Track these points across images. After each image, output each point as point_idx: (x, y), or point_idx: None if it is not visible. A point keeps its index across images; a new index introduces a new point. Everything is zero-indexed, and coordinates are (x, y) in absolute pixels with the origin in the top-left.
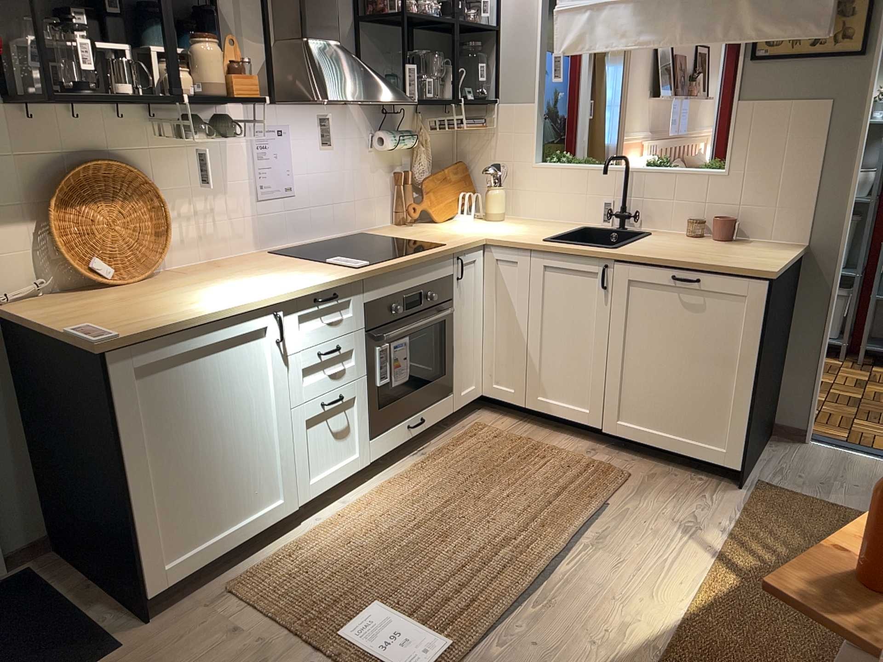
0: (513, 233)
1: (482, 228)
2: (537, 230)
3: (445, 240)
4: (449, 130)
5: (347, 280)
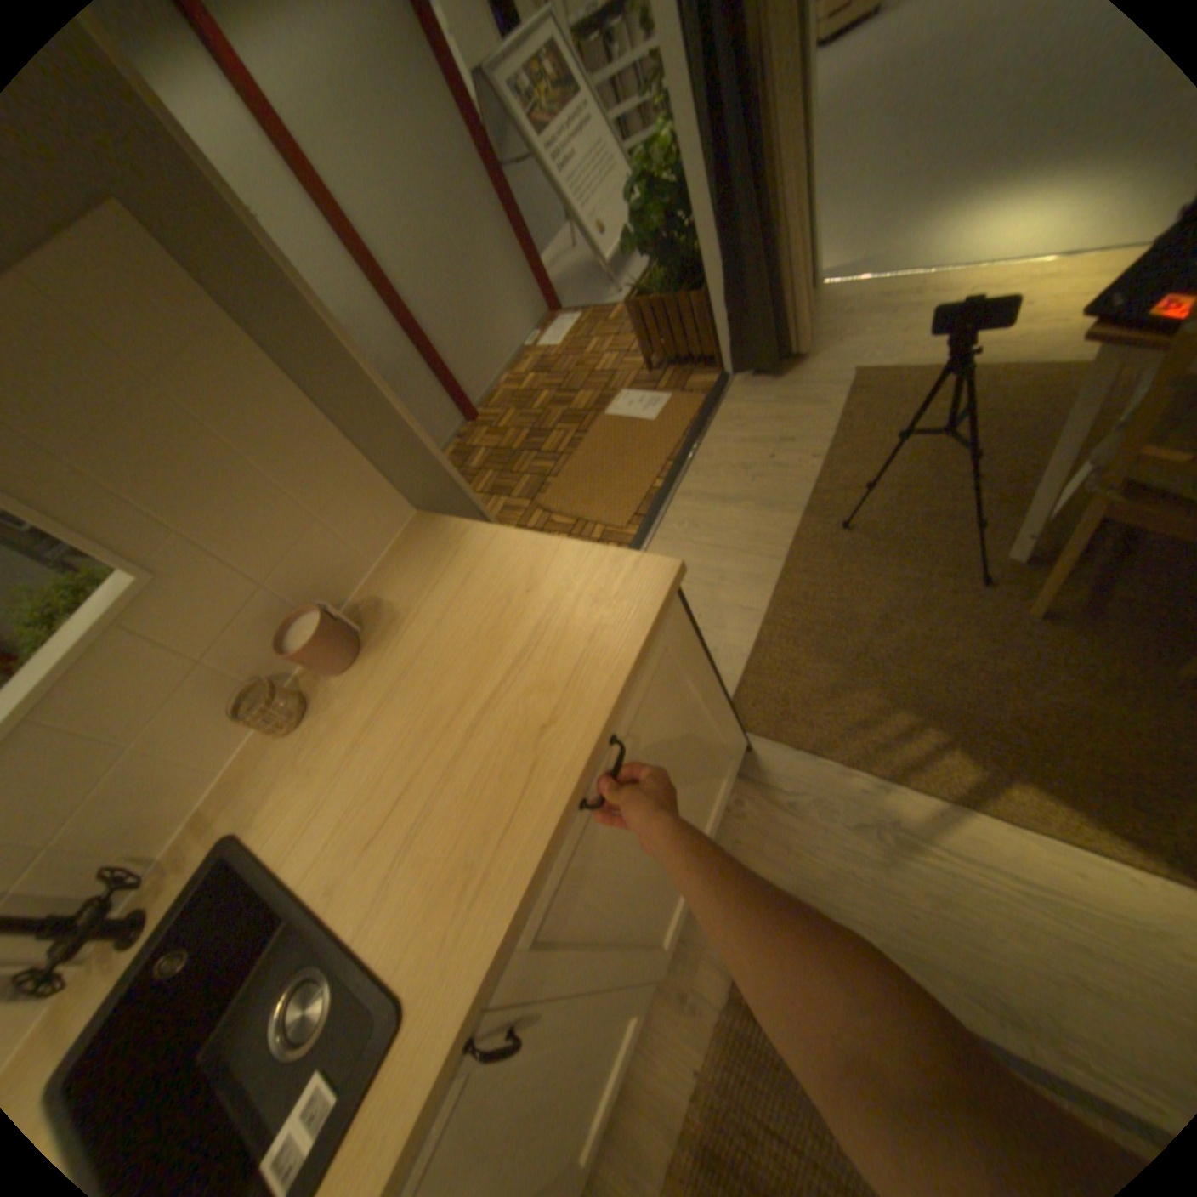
0: None
1: None
2: None
3: None
4: None
5: None
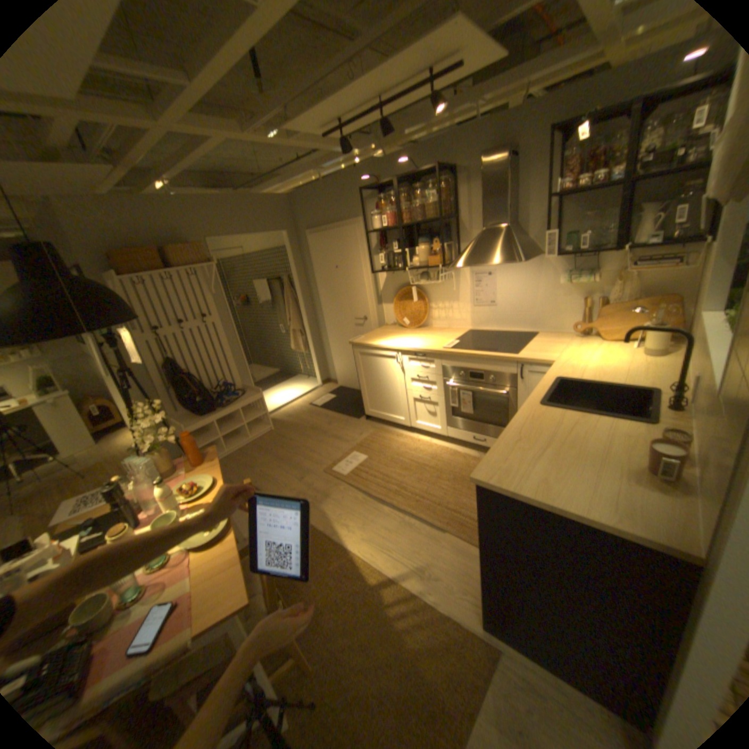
0: (587, 366)
1: (598, 355)
2: (615, 373)
3: (529, 353)
4: (675, 264)
5: (428, 351)
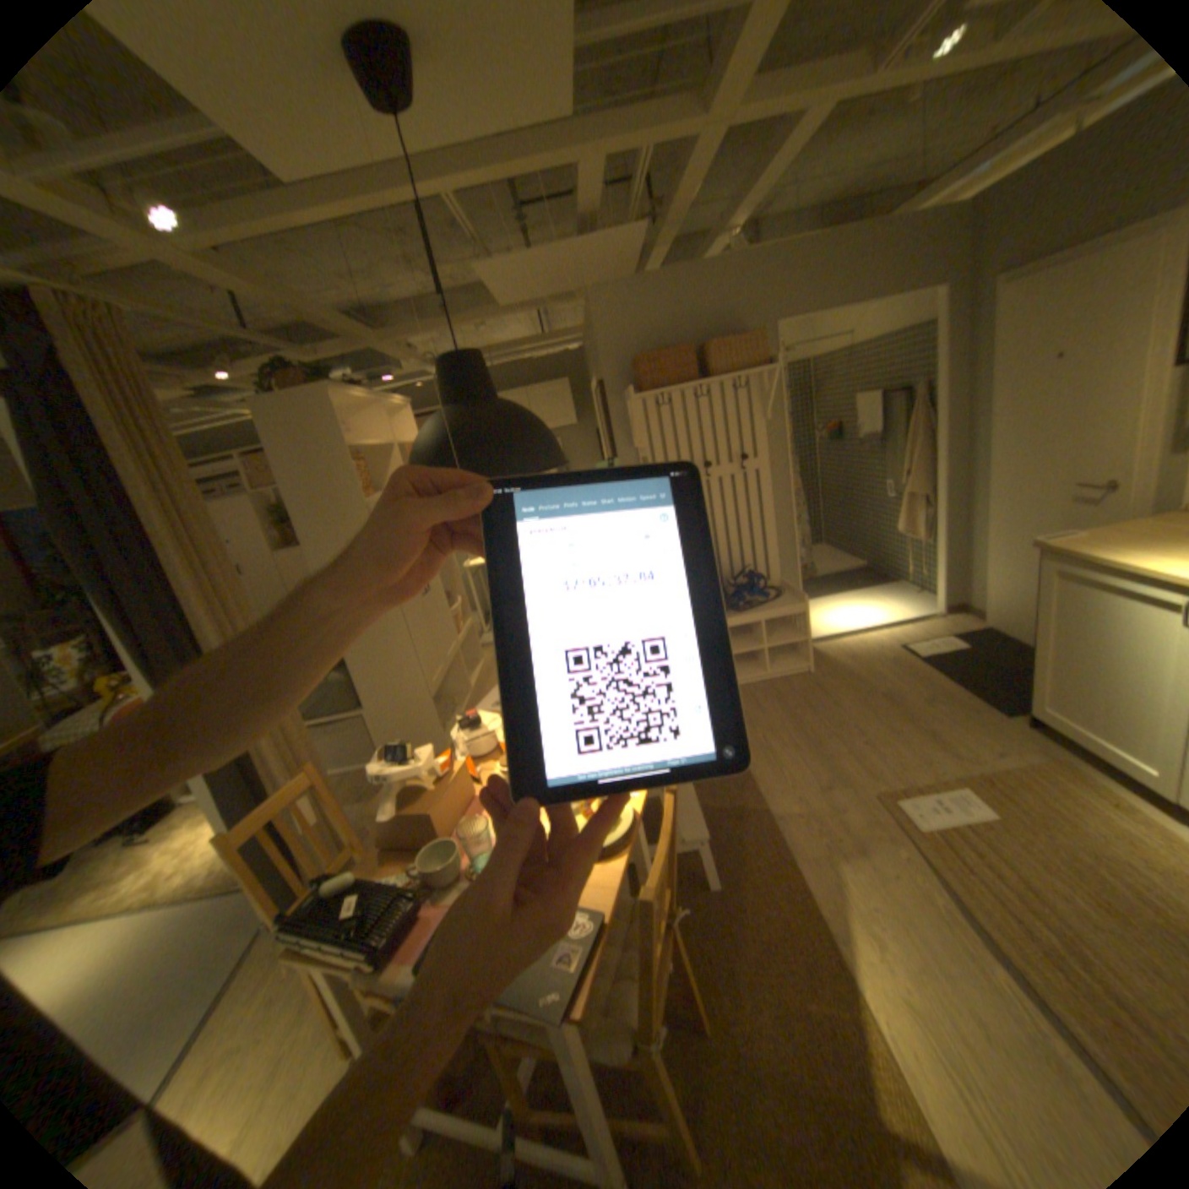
0: None
1: None
2: None
3: None
4: None
5: None
